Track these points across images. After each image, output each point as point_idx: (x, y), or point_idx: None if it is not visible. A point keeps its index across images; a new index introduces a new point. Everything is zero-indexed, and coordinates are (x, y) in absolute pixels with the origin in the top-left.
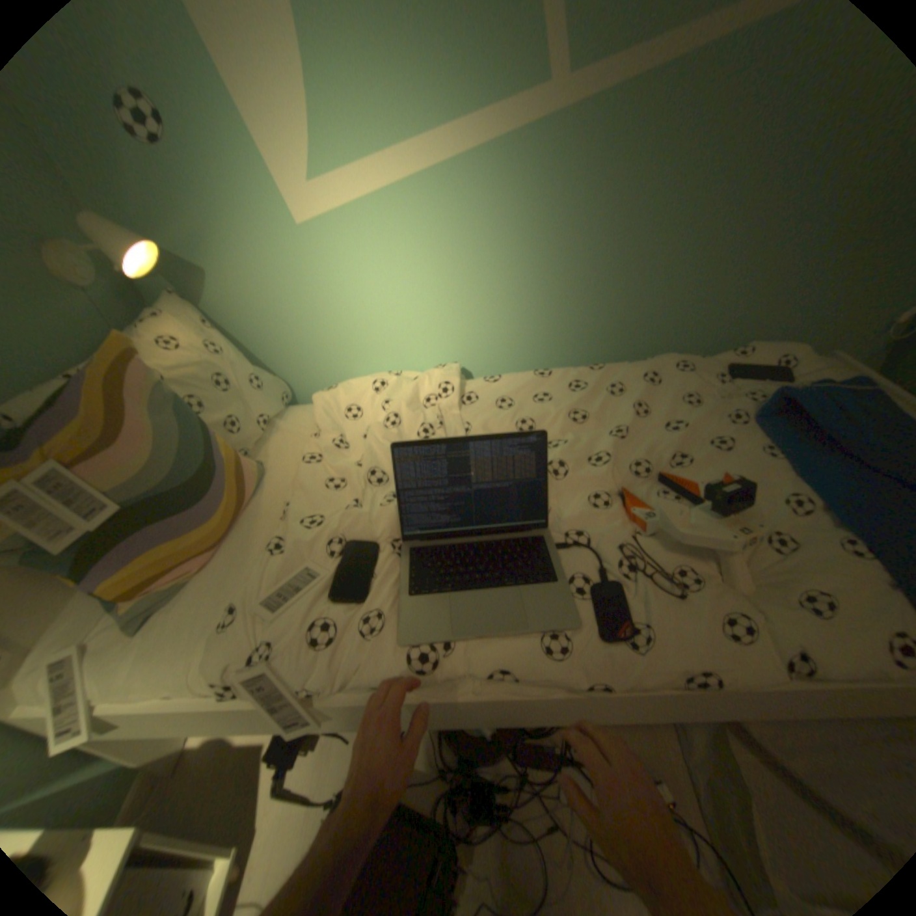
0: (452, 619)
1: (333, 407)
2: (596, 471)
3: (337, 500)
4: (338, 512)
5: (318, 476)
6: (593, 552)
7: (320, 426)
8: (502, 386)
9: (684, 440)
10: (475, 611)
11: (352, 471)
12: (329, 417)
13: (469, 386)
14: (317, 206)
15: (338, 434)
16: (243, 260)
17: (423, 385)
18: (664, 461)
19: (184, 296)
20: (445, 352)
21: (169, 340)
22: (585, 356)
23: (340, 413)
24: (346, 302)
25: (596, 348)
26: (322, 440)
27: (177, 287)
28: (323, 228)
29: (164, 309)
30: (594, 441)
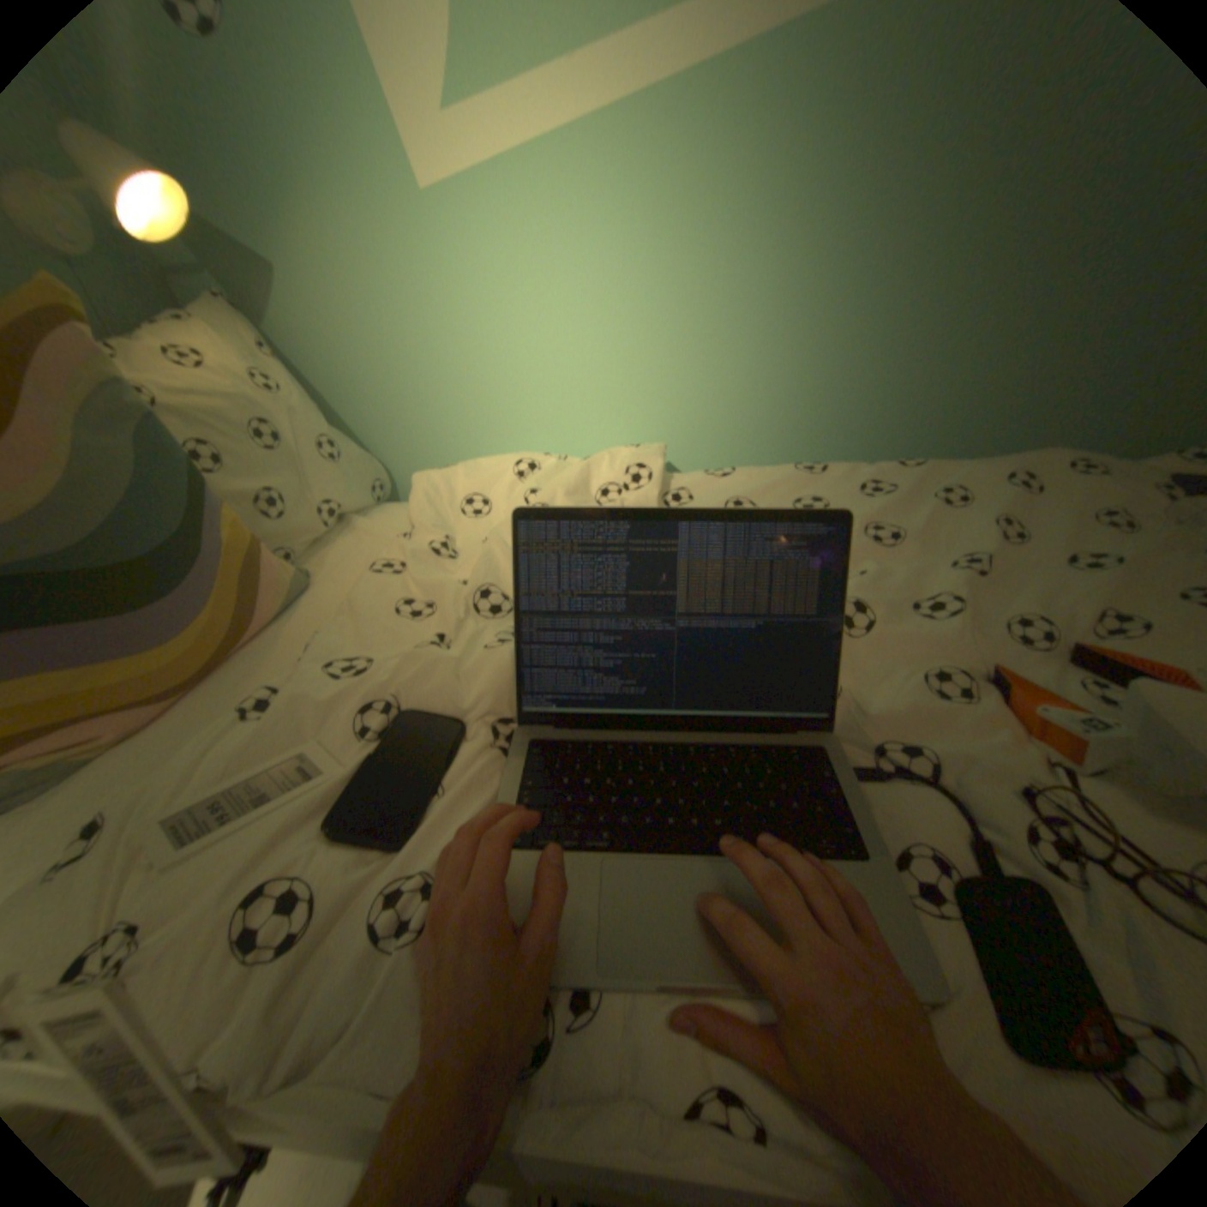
0: (603, 922)
1: (444, 493)
2: (936, 628)
3: (410, 634)
4: (404, 655)
5: (389, 593)
6: (959, 796)
7: (419, 522)
8: (738, 483)
9: (1117, 588)
10: (662, 909)
11: (450, 589)
12: (434, 506)
13: (678, 479)
14: (456, 155)
15: (443, 533)
16: (332, 248)
17: (600, 467)
18: (1084, 623)
19: (241, 307)
20: (642, 432)
21: (190, 352)
22: (883, 456)
23: (454, 505)
24: (489, 331)
25: (903, 443)
26: (415, 542)
27: (232, 290)
28: (463, 195)
29: (199, 314)
30: (921, 576)
